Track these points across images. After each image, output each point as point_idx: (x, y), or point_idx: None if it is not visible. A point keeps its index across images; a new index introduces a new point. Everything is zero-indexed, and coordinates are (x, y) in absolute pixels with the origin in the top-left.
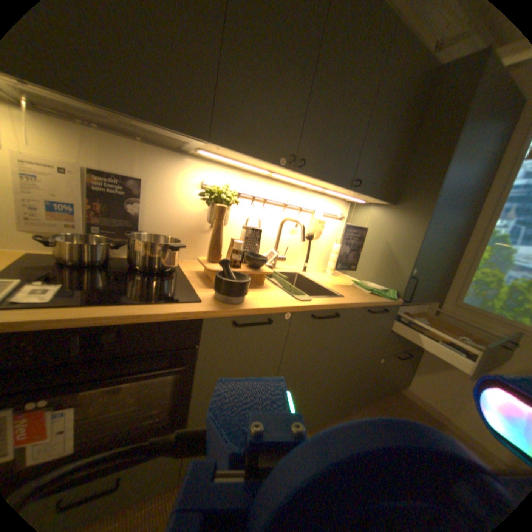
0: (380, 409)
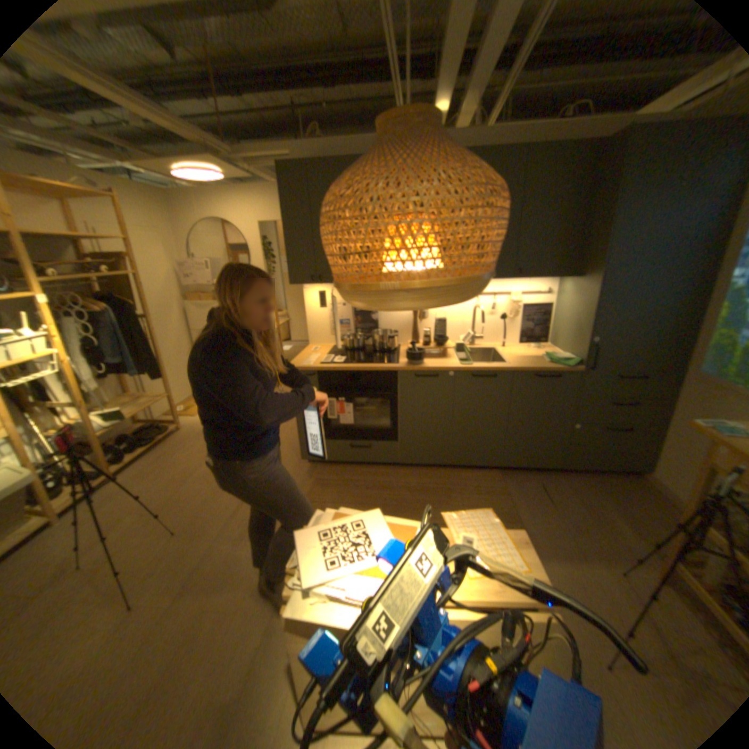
0: (595, 483)
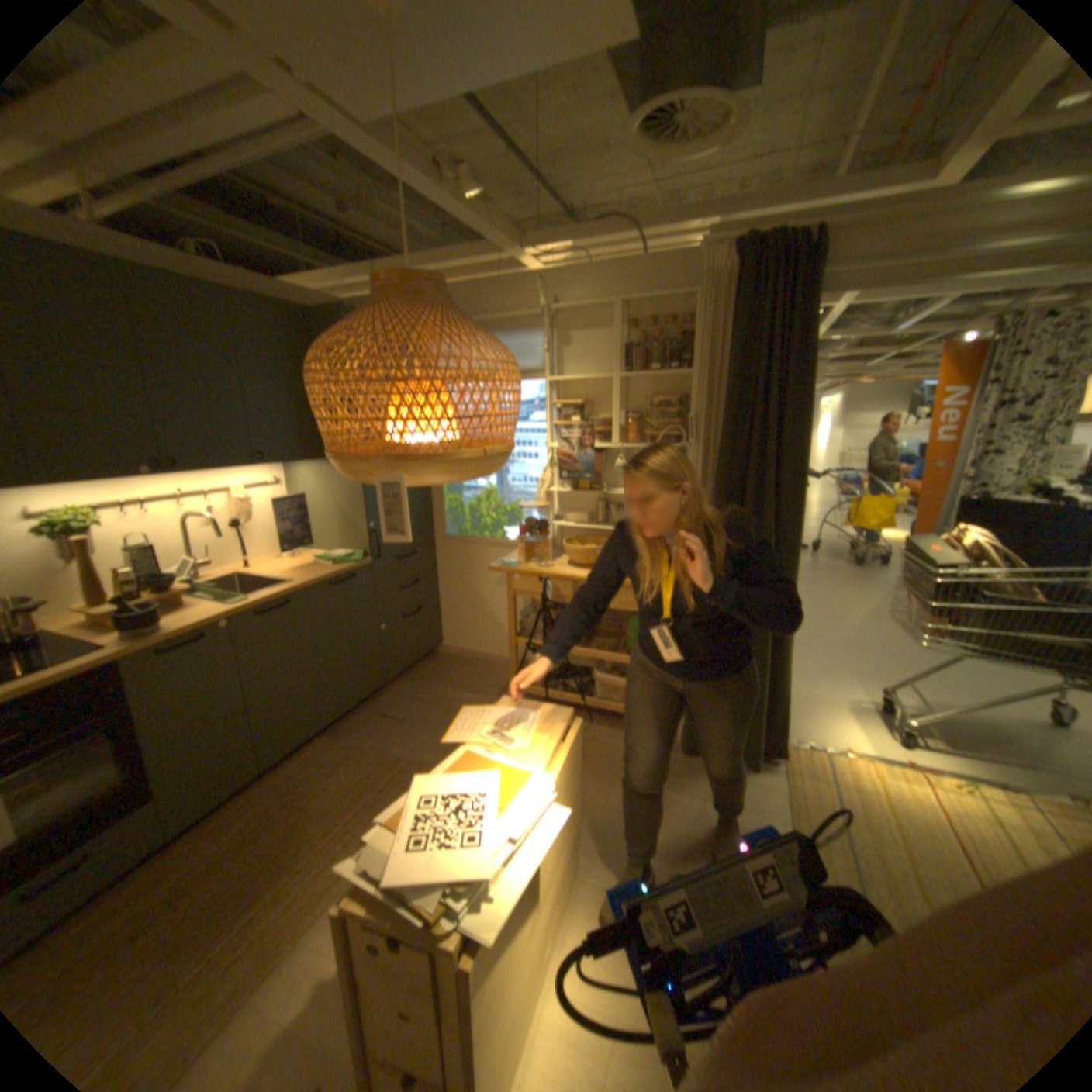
0: (412, 681)
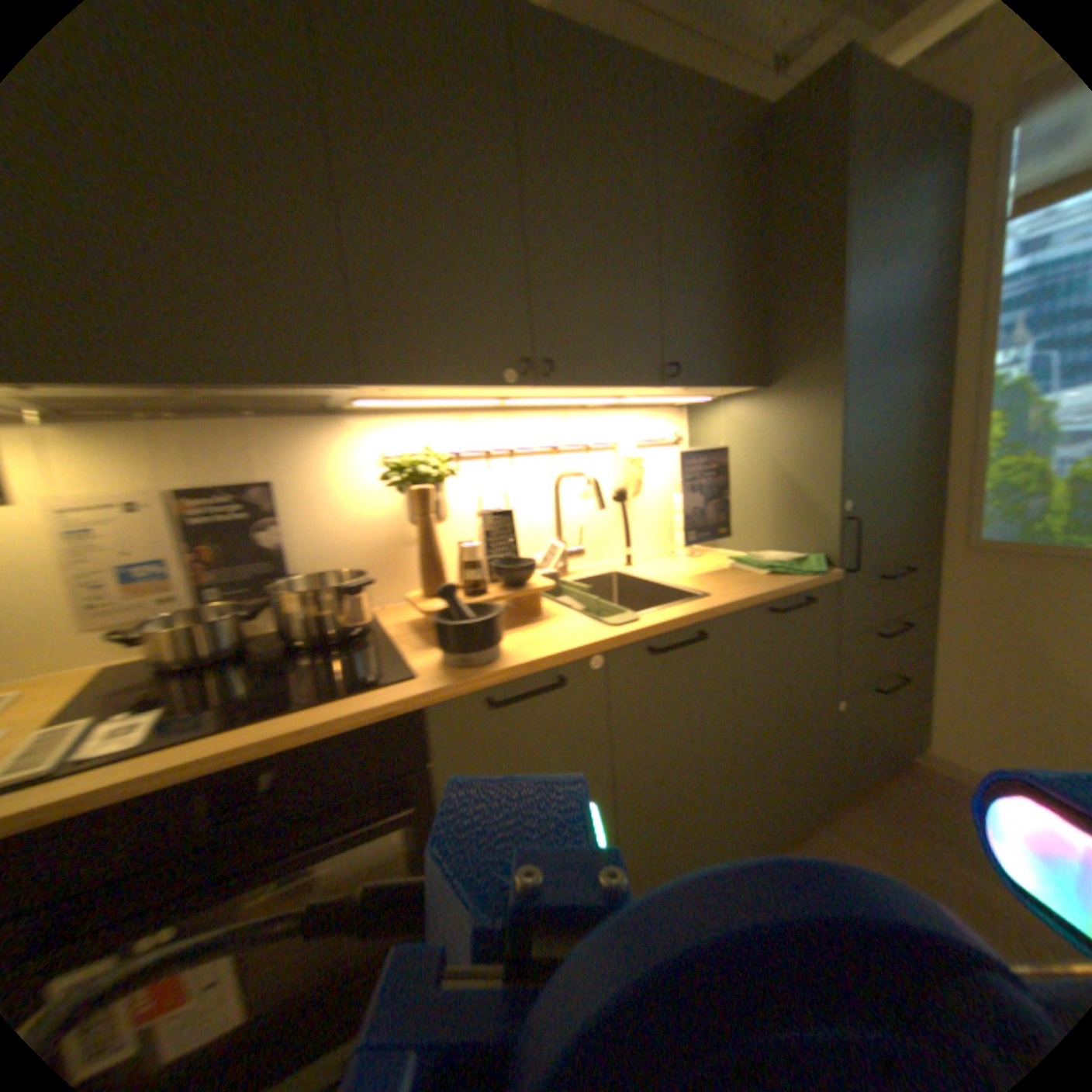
0: (877, 811)
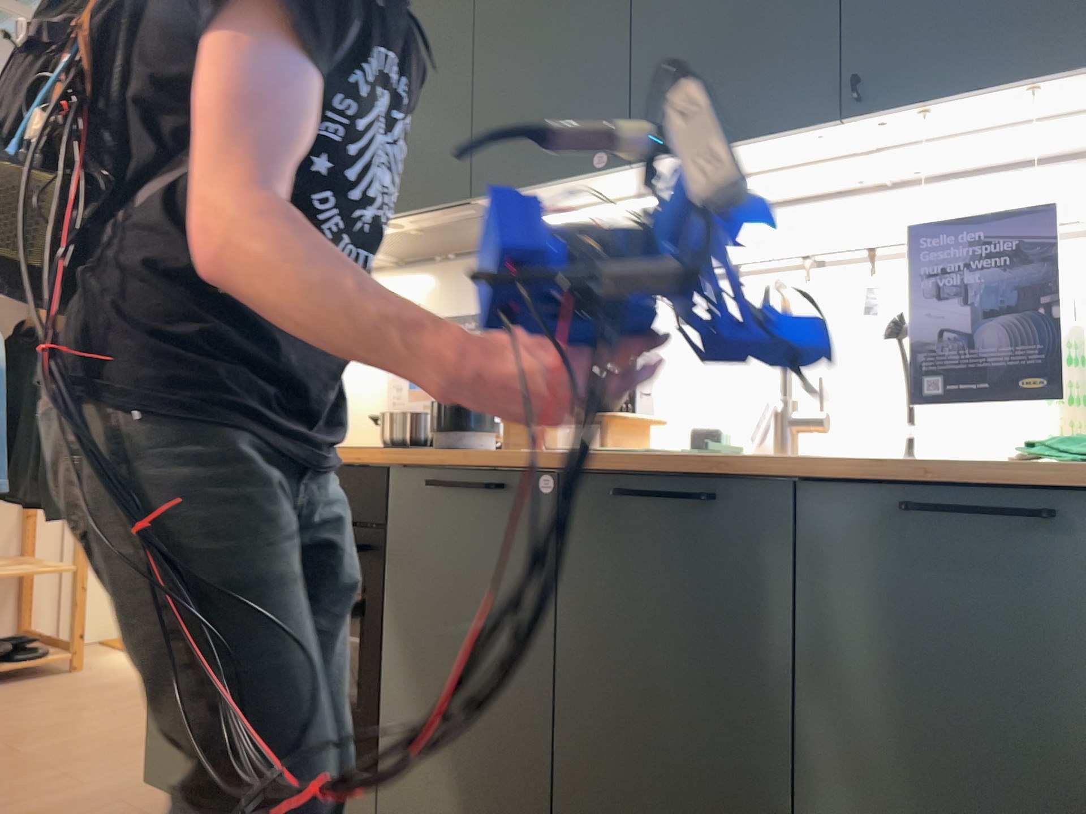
0: None
